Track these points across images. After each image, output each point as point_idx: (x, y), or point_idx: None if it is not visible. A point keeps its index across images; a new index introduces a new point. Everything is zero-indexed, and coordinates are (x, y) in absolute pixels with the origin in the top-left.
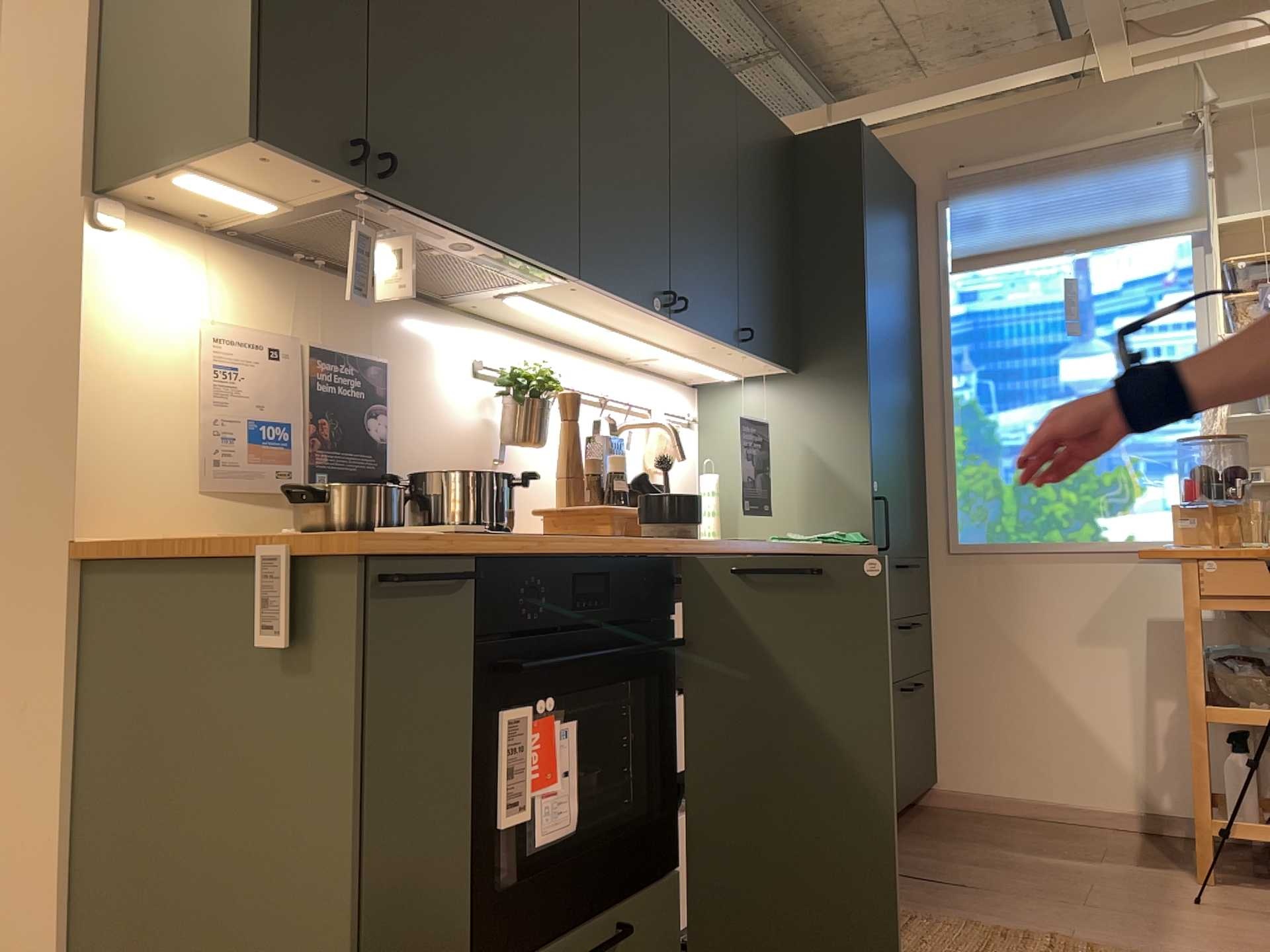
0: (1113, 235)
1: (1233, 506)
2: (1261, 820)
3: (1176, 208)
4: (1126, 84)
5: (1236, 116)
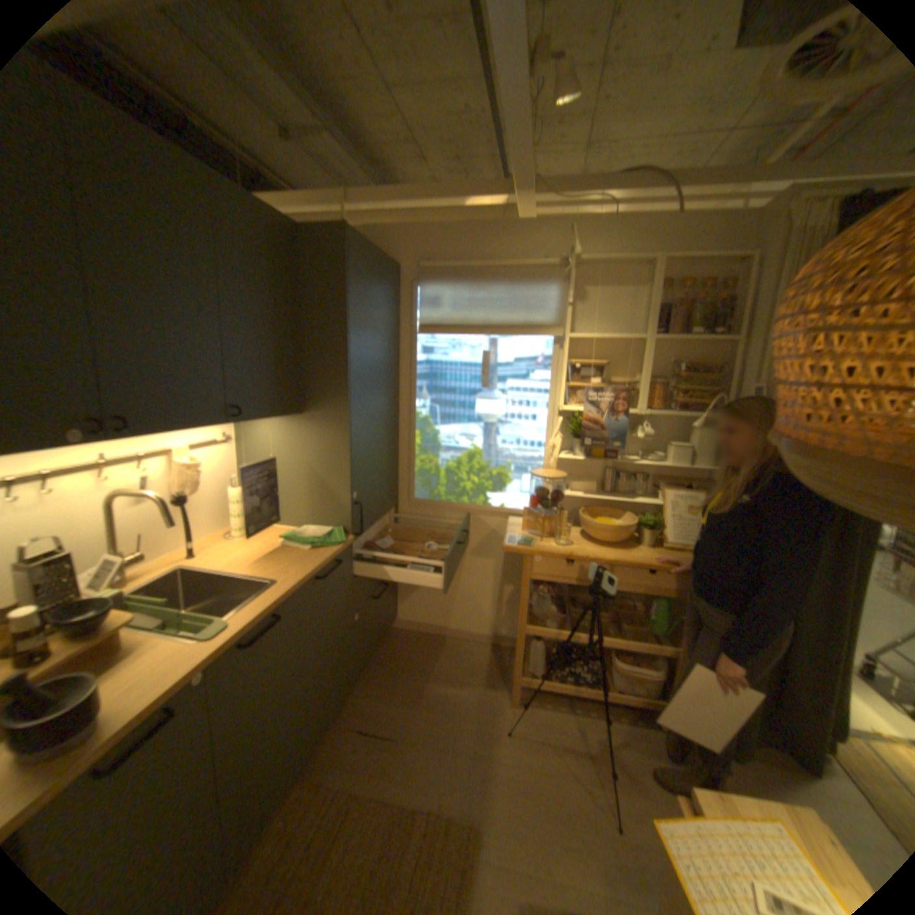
0: (513, 329)
1: (554, 511)
2: (542, 672)
3: (549, 319)
4: (533, 223)
5: (591, 264)
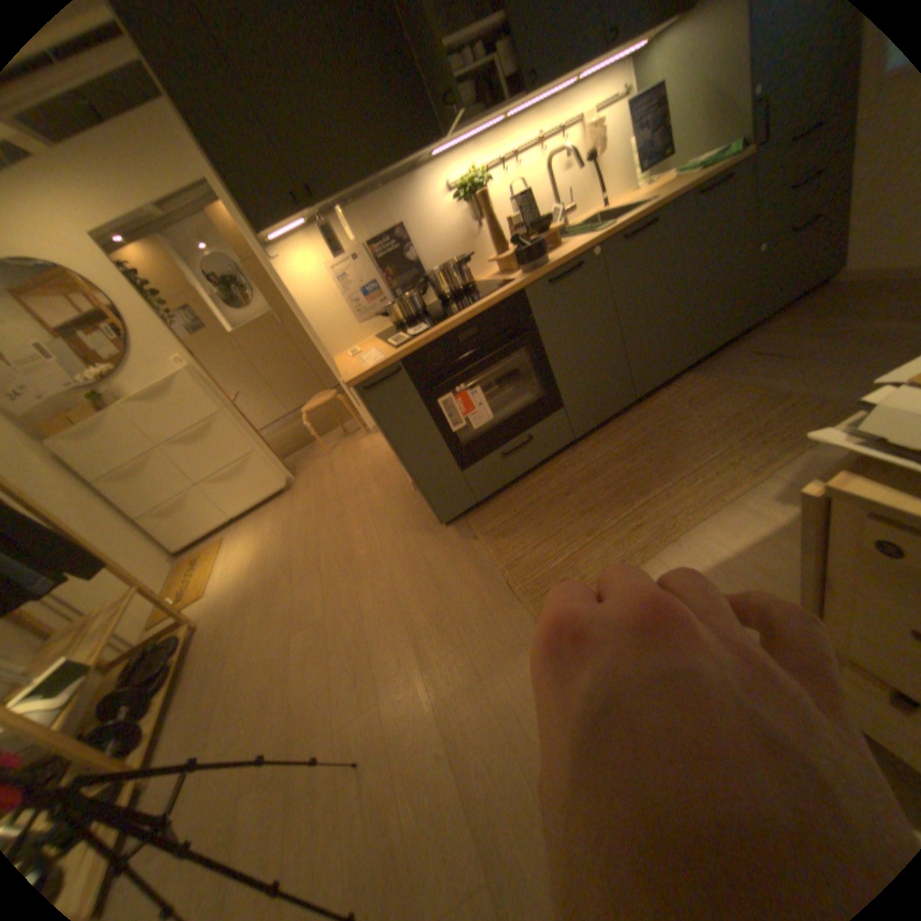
0: None
1: None
2: None
3: None
4: None
5: None
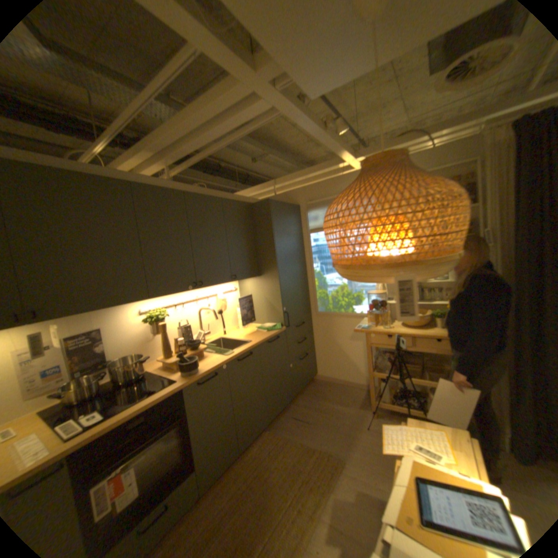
0: None
1: (384, 312)
2: (390, 401)
3: None
4: (355, 172)
5: None
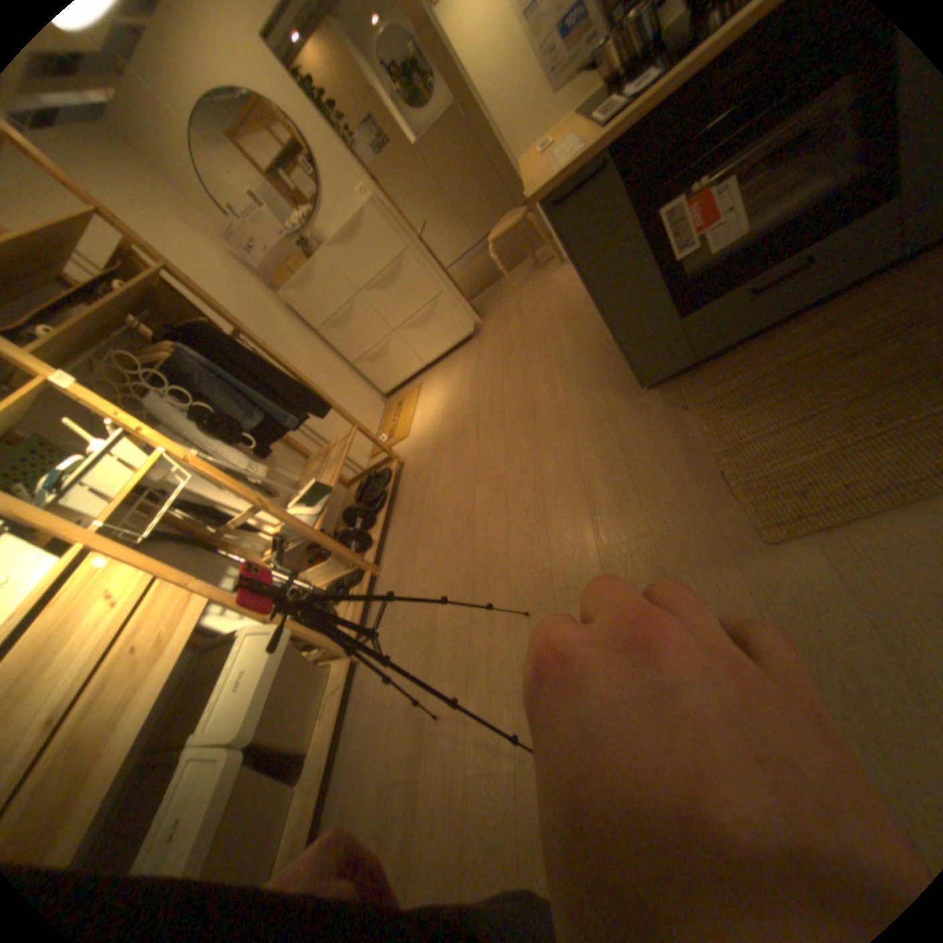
0: None
1: None
2: None
3: None
4: None
5: None
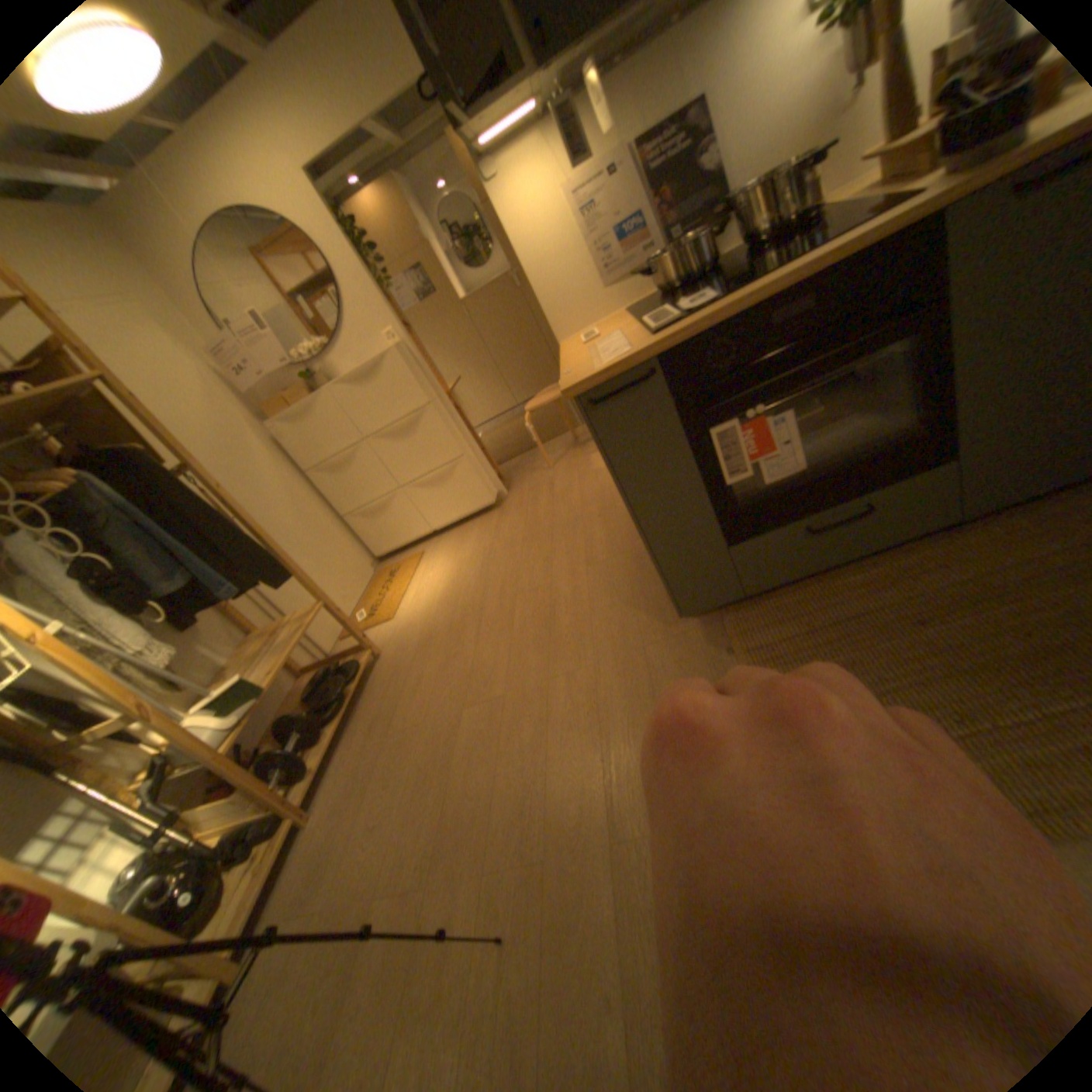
0: None
1: None
2: None
3: None
4: None
5: None
